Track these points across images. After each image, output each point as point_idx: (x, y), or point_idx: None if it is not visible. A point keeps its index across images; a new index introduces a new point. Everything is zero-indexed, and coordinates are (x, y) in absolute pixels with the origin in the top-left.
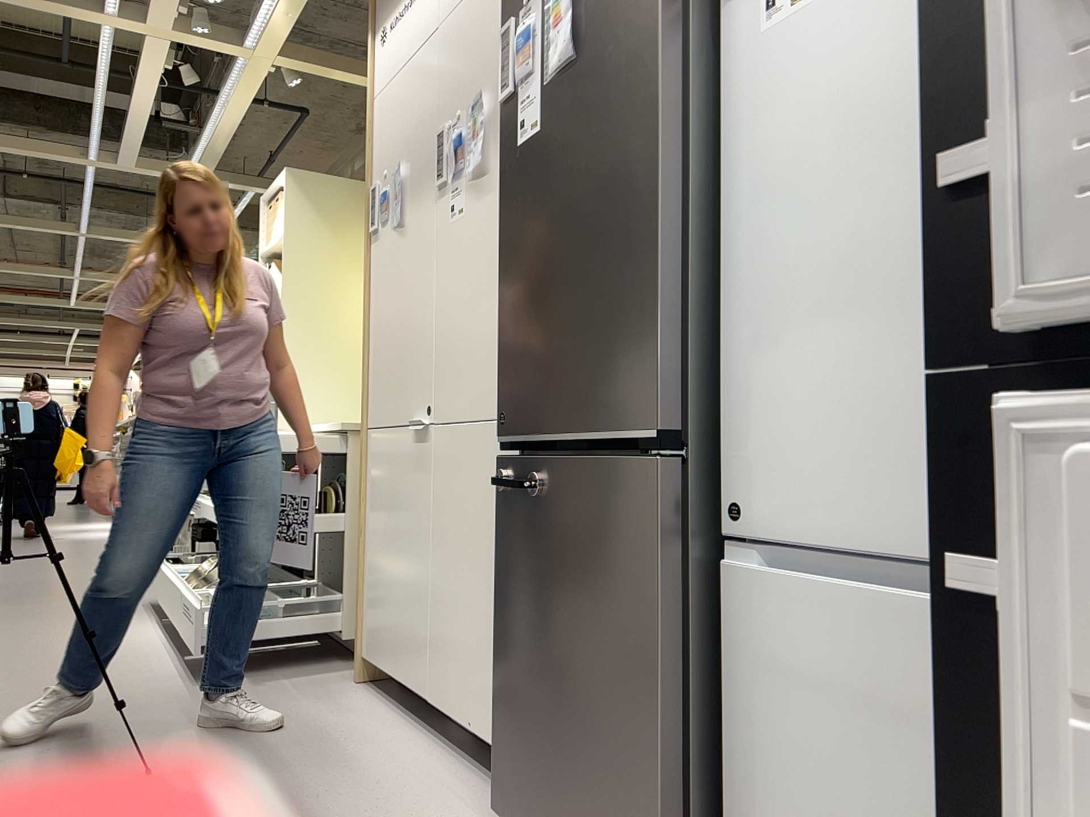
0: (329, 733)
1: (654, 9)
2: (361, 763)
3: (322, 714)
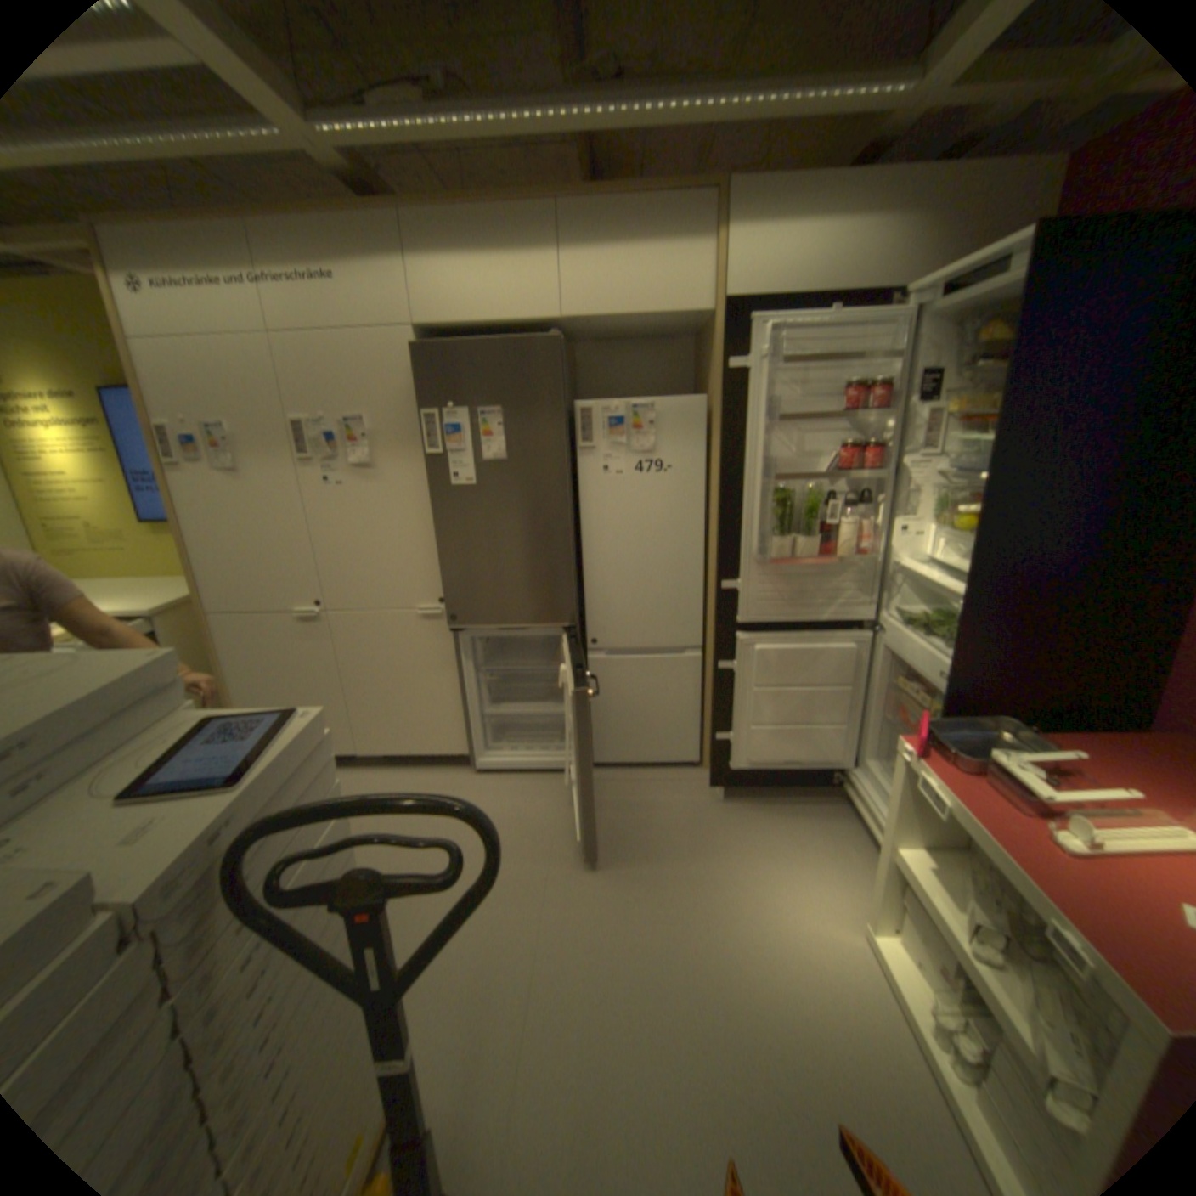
0: None
1: (562, 461)
2: None
3: None
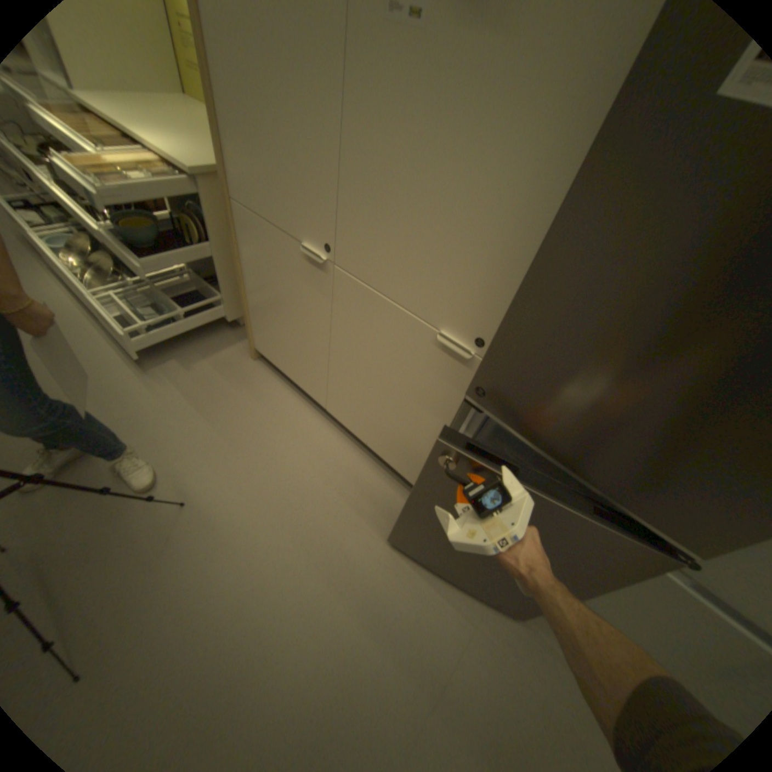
0: (268, 425)
1: None
2: (305, 458)
3: (252, 402)
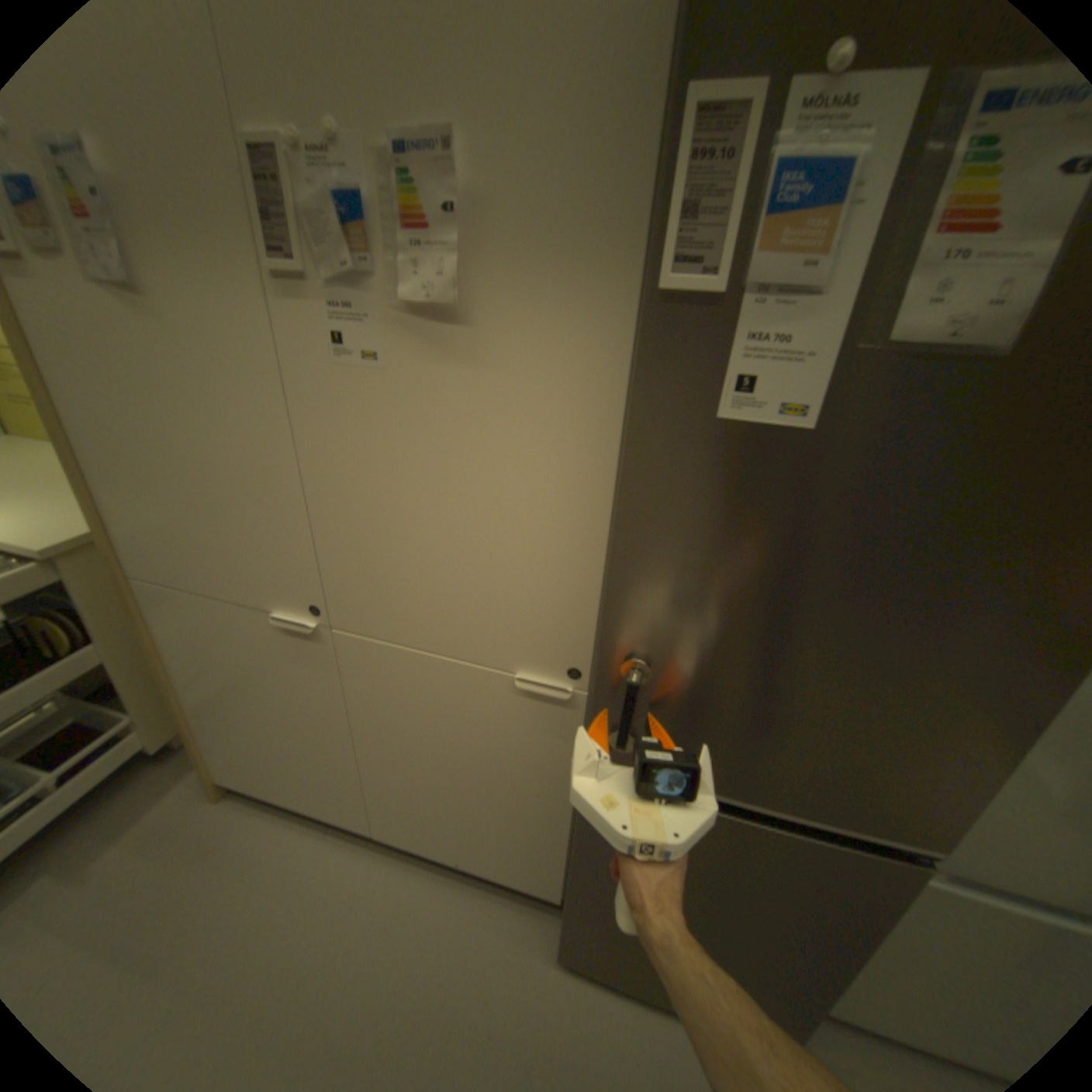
0: (271, 919)
1: None
2: (358, 950)
3: (229, 887)
